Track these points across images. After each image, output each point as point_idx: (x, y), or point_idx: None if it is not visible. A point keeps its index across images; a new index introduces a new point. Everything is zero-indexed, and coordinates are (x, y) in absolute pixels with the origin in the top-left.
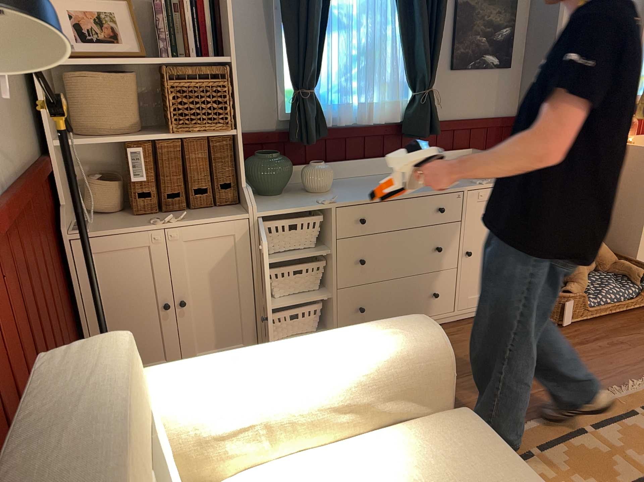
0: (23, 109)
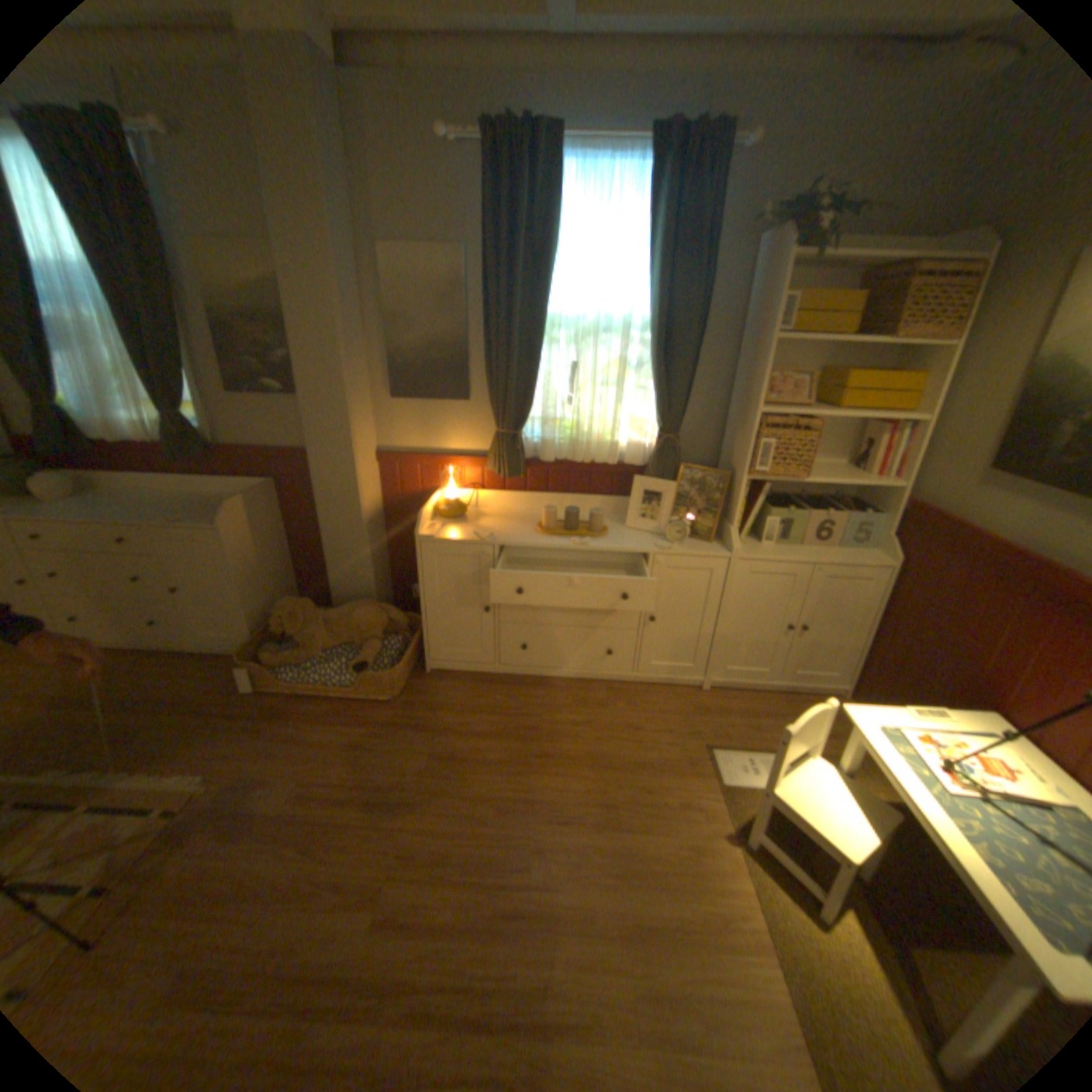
0: None
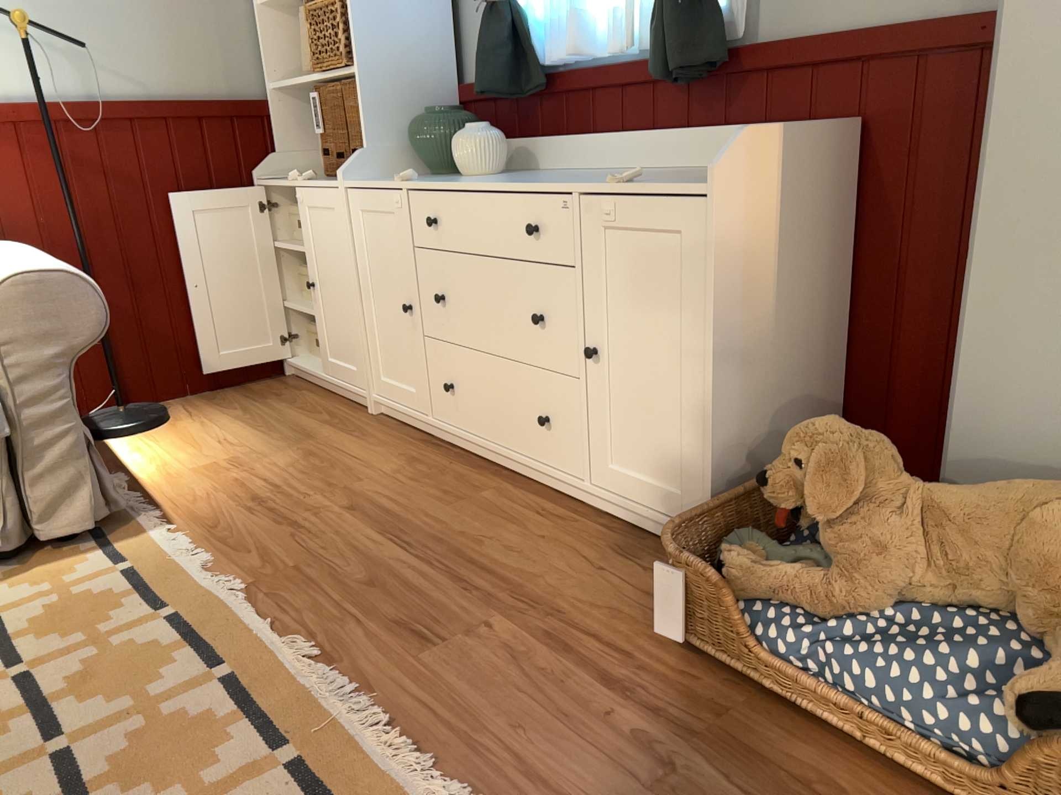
0: (232, 52)
